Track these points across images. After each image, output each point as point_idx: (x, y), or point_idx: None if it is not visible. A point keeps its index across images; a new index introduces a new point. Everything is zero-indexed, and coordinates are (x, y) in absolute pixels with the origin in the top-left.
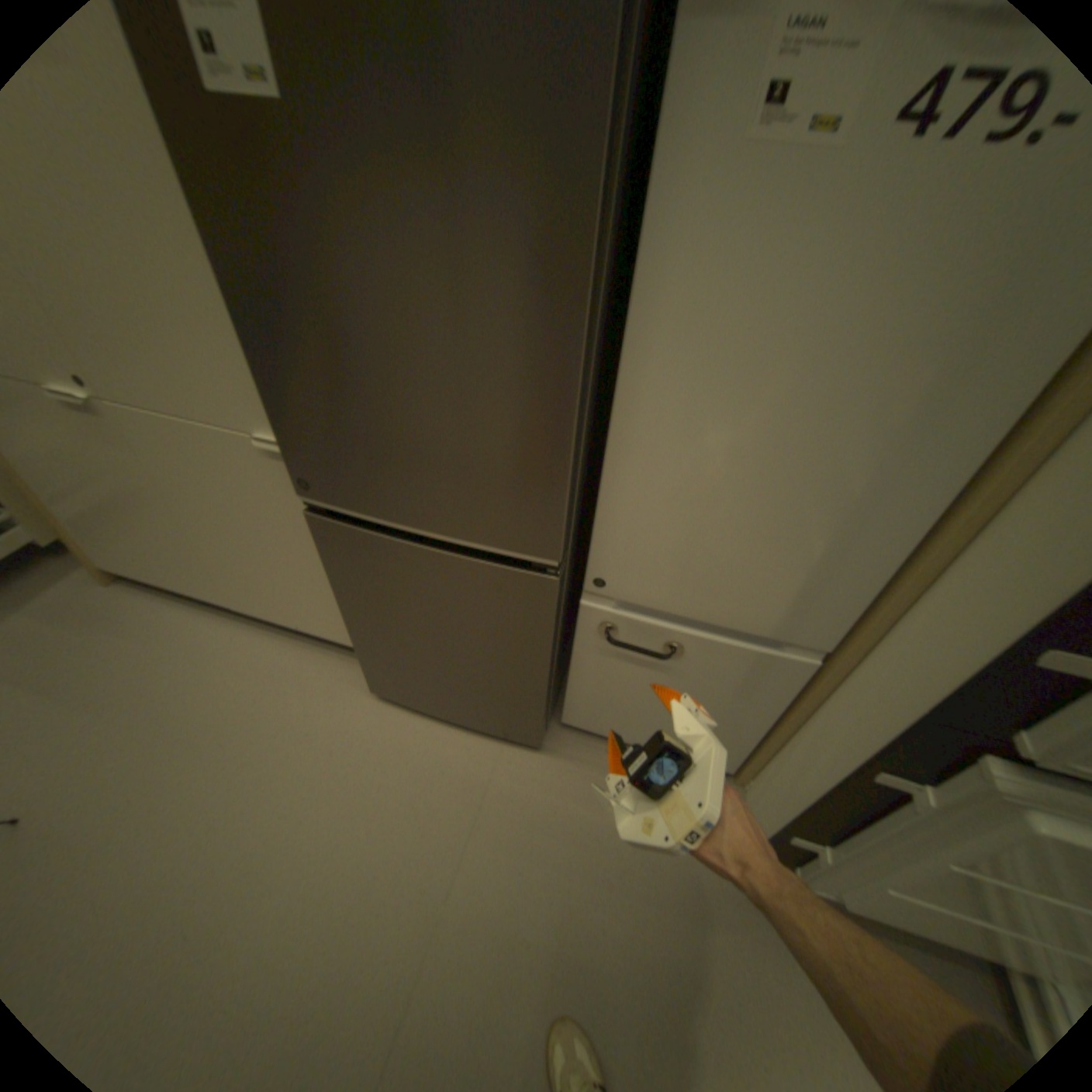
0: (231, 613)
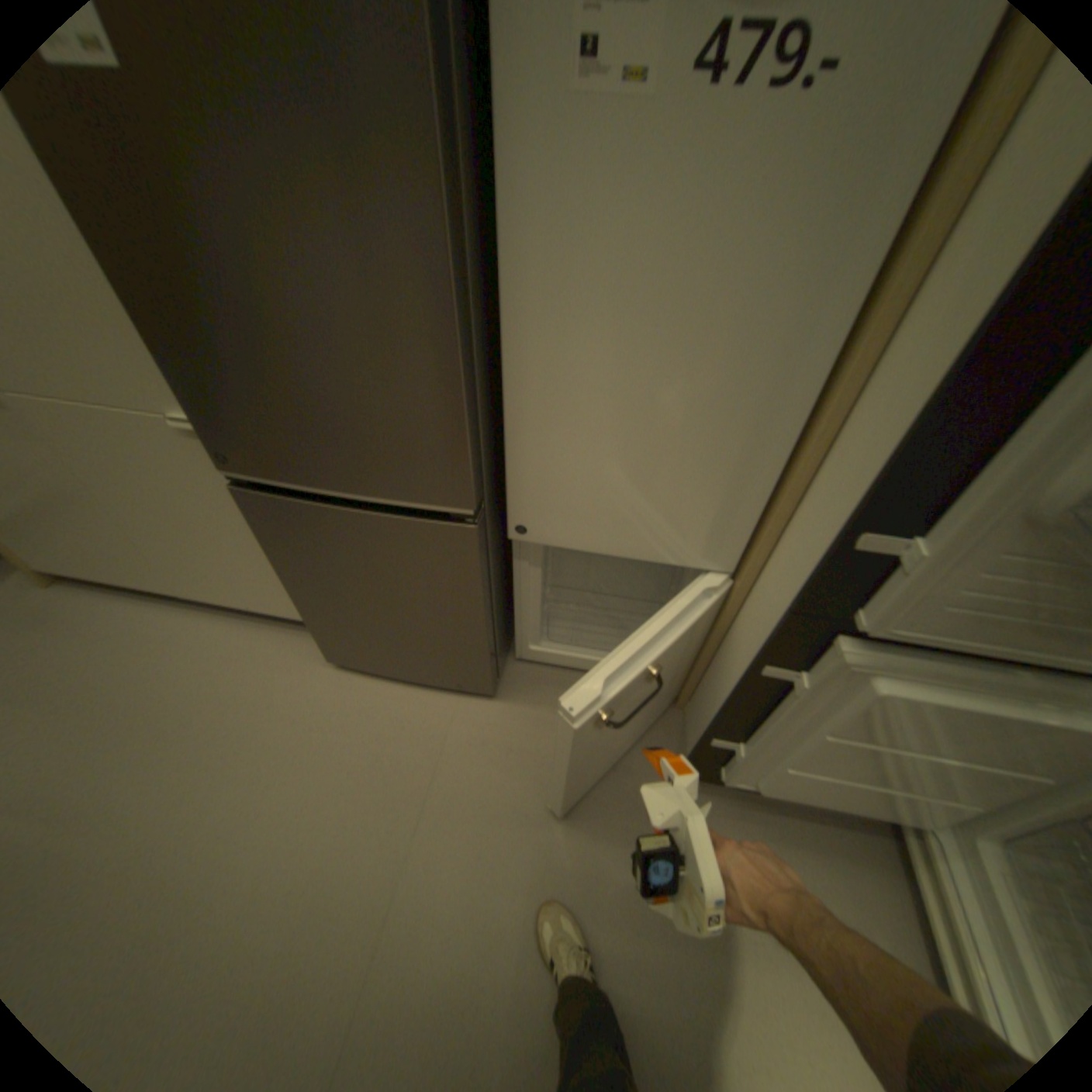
0: (180, 602)
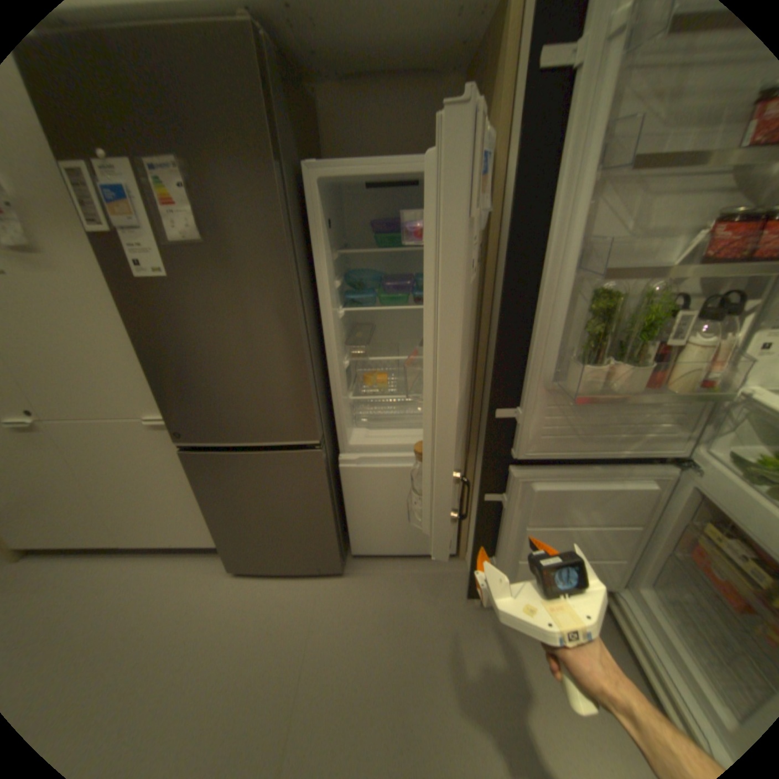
0: (116, 554)
